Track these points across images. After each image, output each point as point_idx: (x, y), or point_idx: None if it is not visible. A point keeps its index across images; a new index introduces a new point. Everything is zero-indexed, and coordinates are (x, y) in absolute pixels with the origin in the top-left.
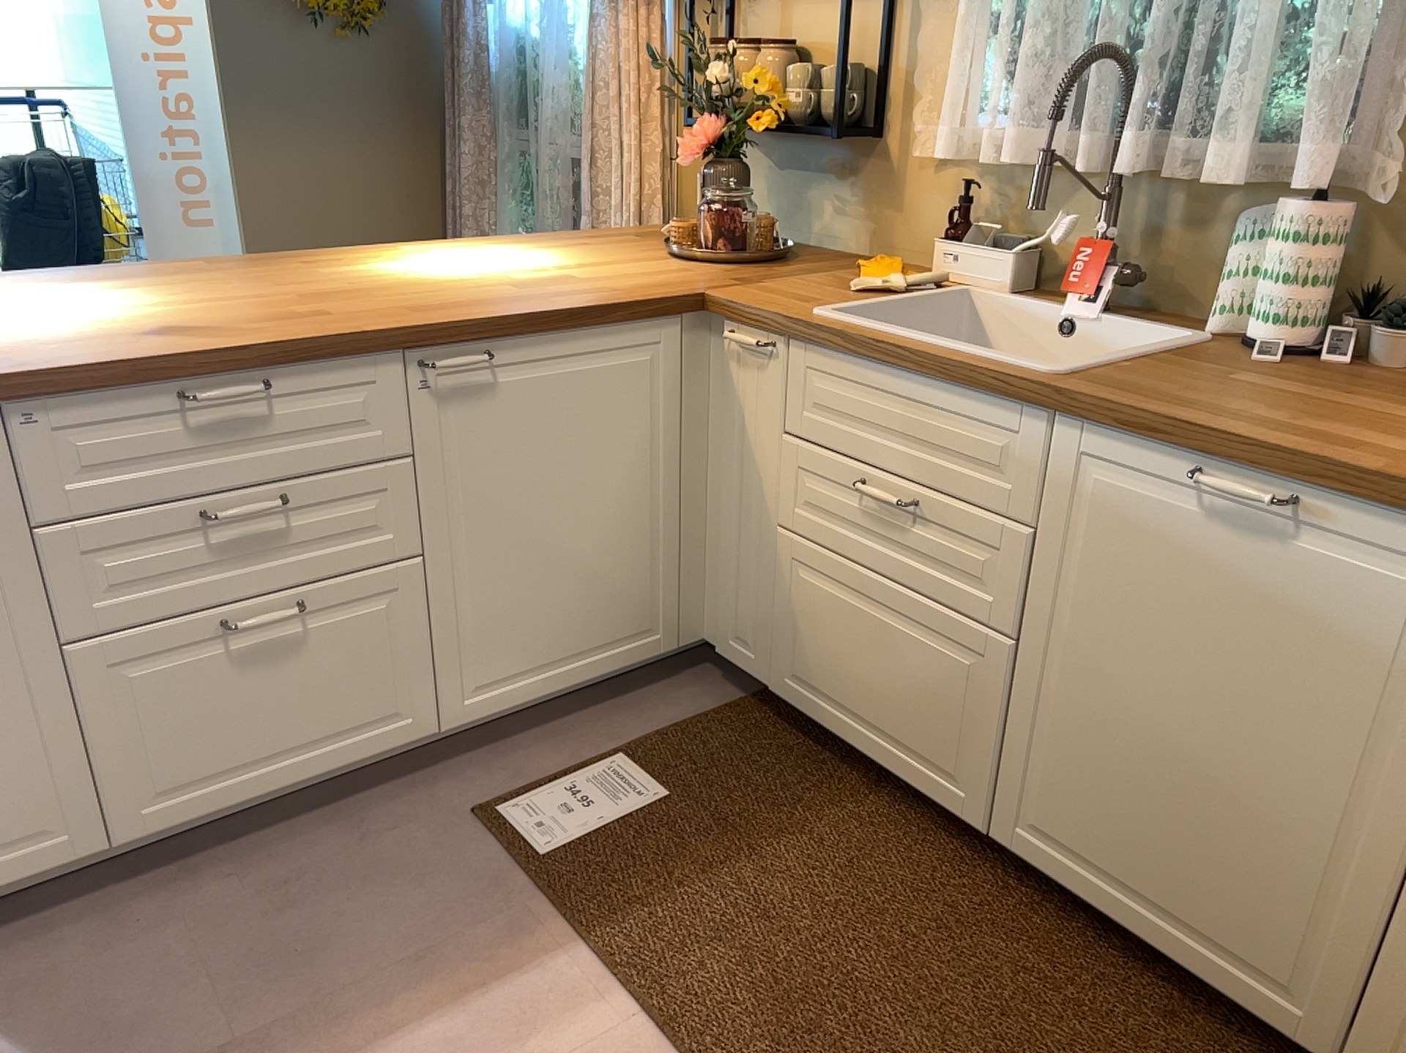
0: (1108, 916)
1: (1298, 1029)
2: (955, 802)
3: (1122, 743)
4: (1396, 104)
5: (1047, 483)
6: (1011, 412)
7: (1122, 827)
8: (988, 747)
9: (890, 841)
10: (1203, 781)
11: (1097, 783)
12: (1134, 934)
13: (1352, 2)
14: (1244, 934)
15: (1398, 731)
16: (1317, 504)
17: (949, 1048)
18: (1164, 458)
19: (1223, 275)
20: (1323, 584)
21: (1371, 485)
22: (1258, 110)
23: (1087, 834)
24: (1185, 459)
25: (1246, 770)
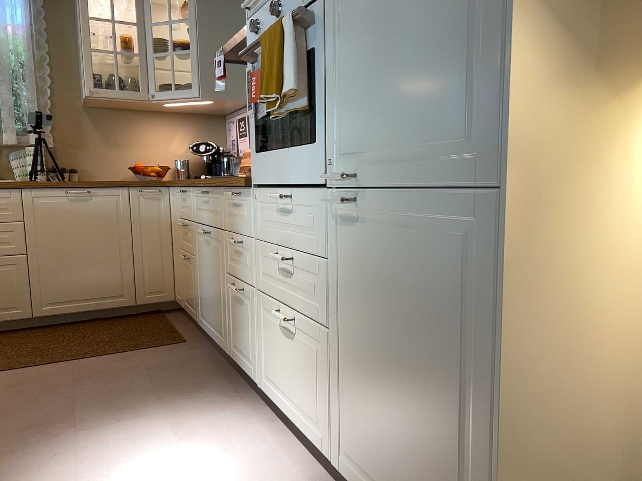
0: (77, 312)
1: (126, 302)
2: (18, 315)
3: (67, 264)
4: (44, 126)
5: (24, 208)
6: (7, 192)
7: (73, 285)
8: (25, 290)
9: (2, 339)
10: (89, 261)
11: (63, 279)
12: (85, 311)
13: (33, 103)
14: (110, 289)
15: (122, 228)
16: (93, 191)
17: (73, 342)
18: (56, 191)
19: (15, 167)
20: (99, 206)
21: (102, 183)
22: (15, 126)
23: (64, 294)
24: (62, 190)
25: (98, 252)
